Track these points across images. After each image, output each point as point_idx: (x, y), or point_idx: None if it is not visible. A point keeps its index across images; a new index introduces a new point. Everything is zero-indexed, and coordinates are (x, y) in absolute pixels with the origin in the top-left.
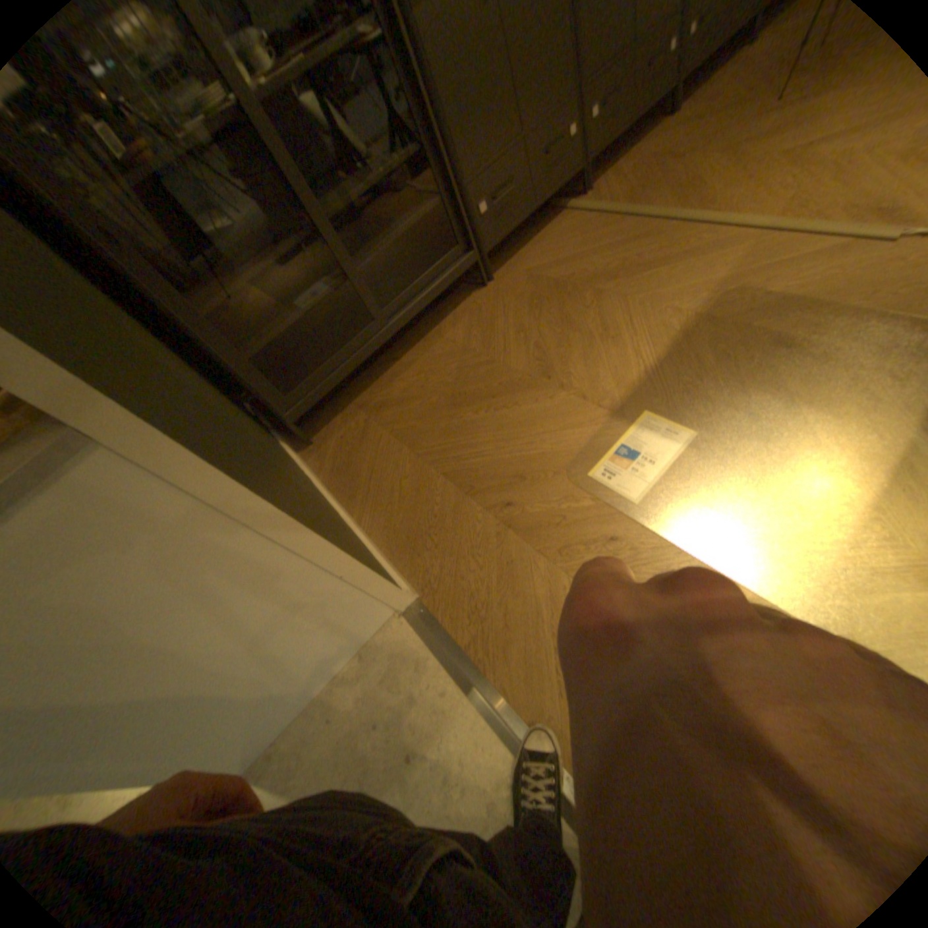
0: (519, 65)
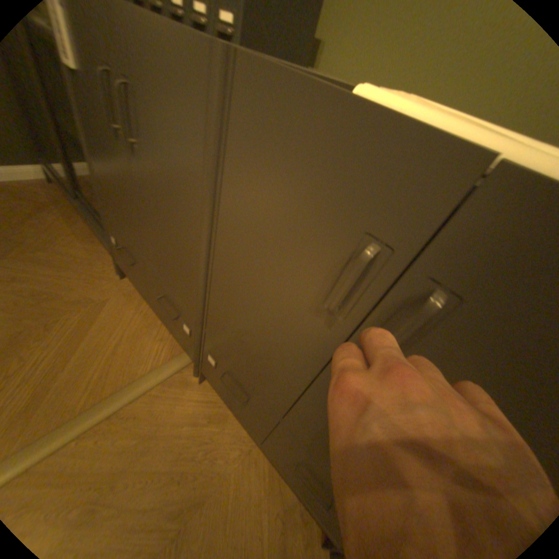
0: (142, 218)
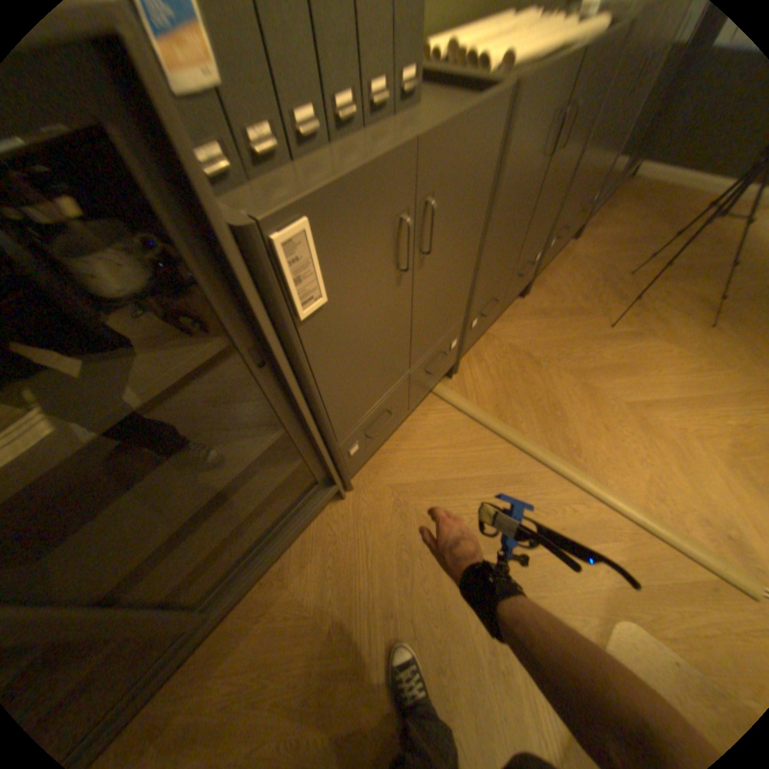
0: (419, 323)
